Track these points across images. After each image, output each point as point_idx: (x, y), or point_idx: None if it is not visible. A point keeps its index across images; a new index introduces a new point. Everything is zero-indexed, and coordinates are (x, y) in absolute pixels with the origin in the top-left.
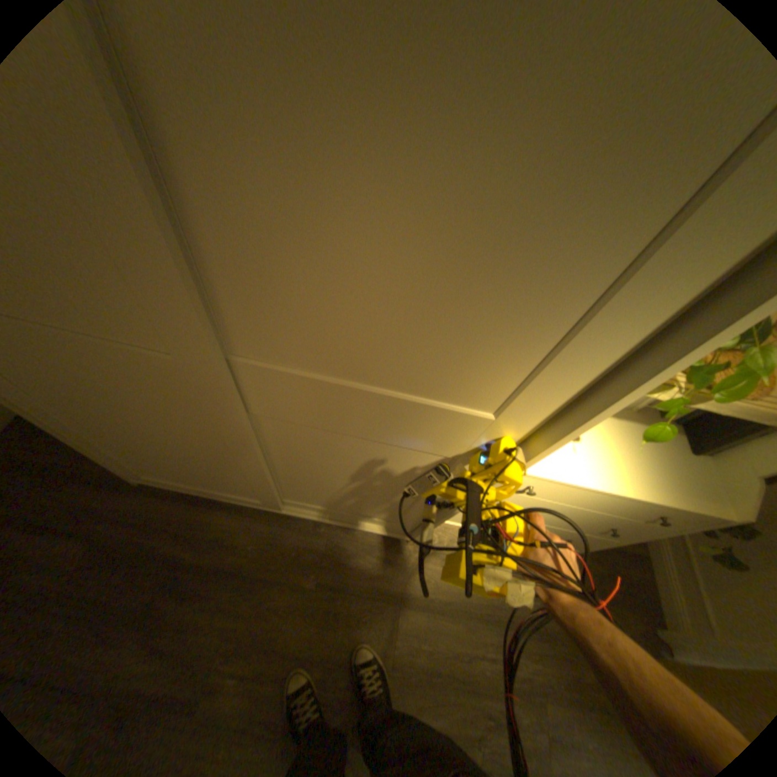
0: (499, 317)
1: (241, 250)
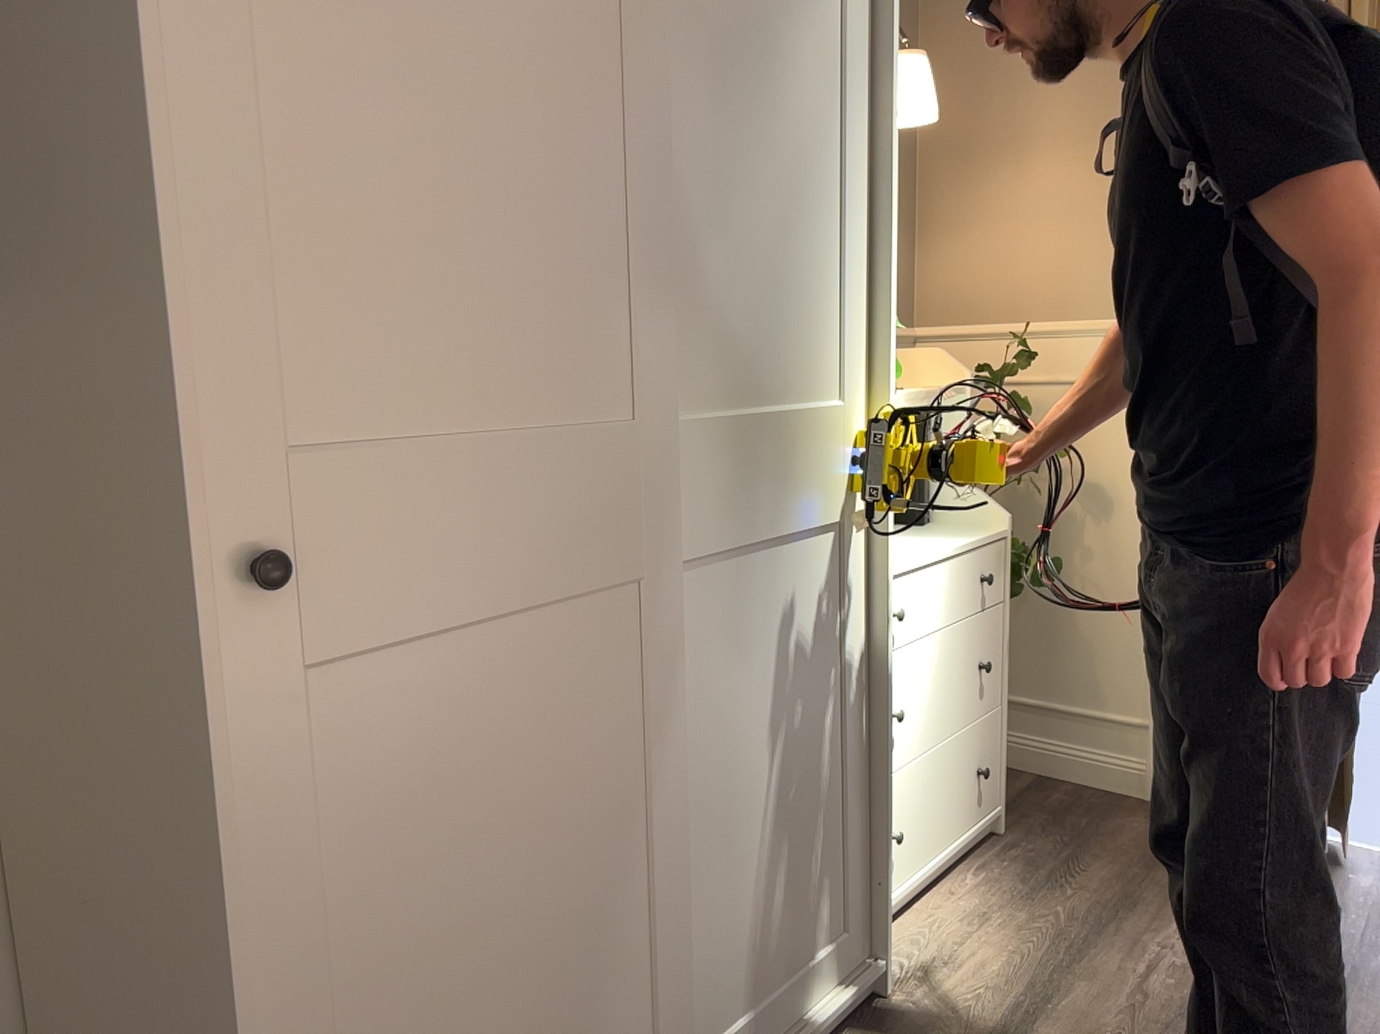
0: (814, 268)
1: (687, 252)
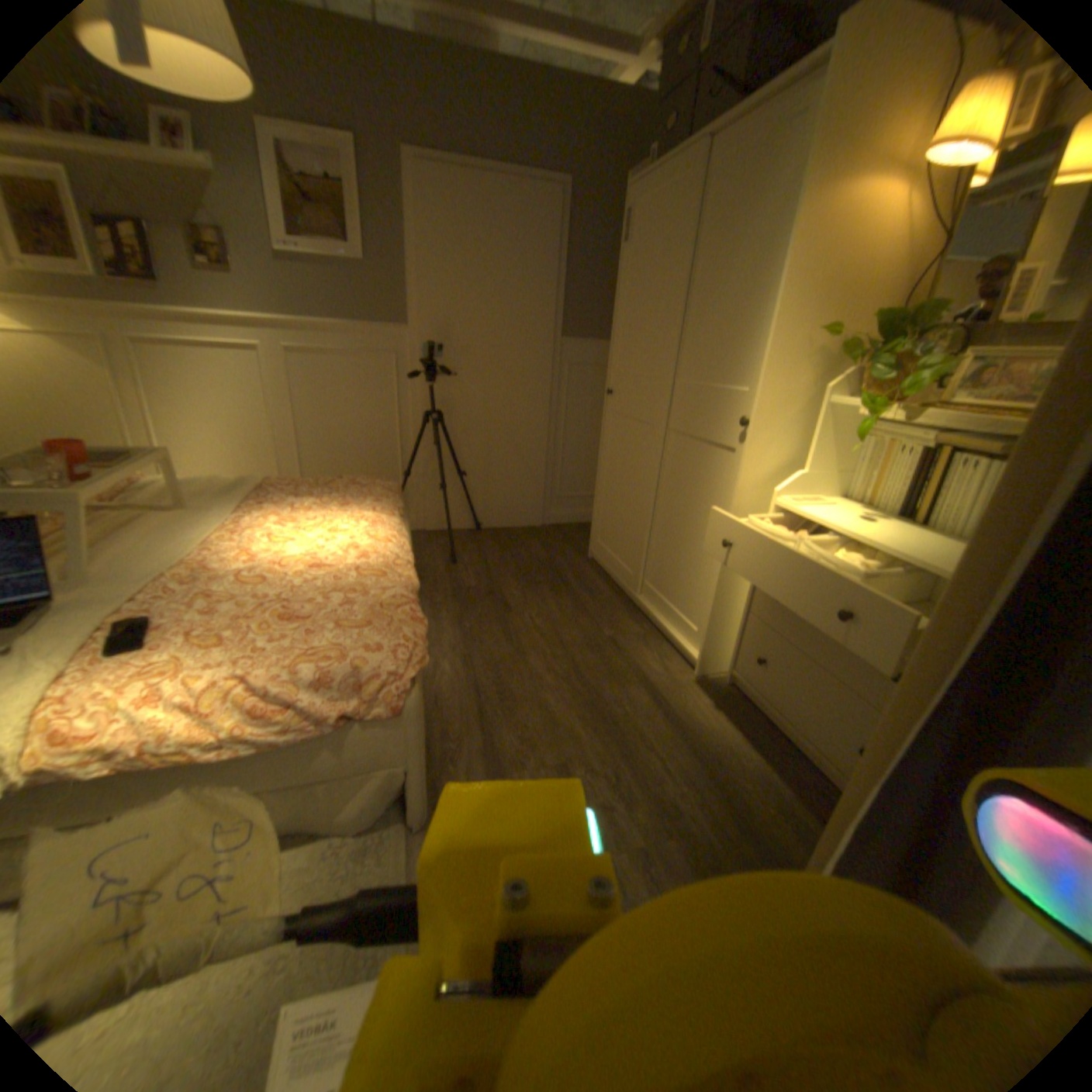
0: (746, 320)
1: (694, 323)
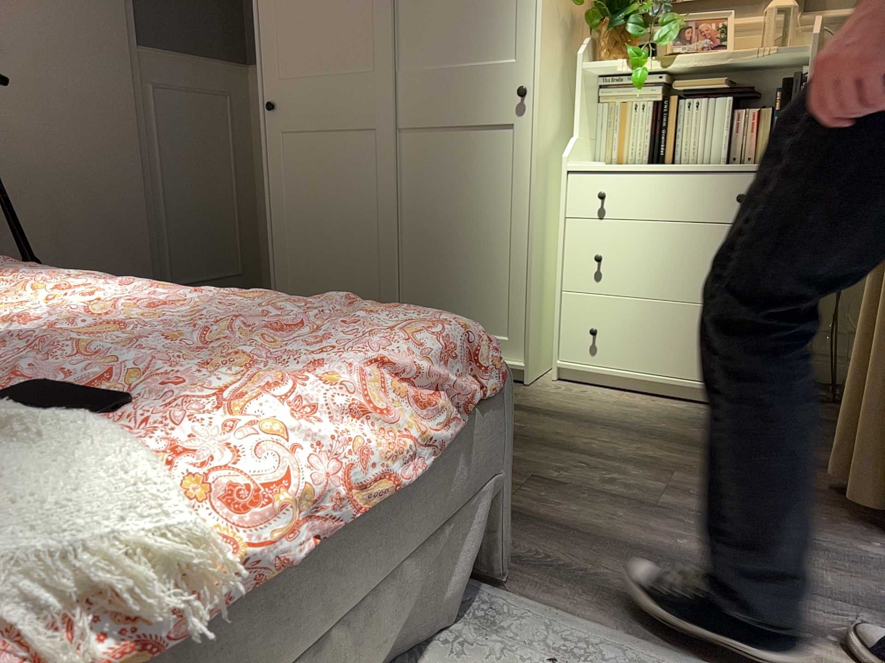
0: None
1: (410, 5)
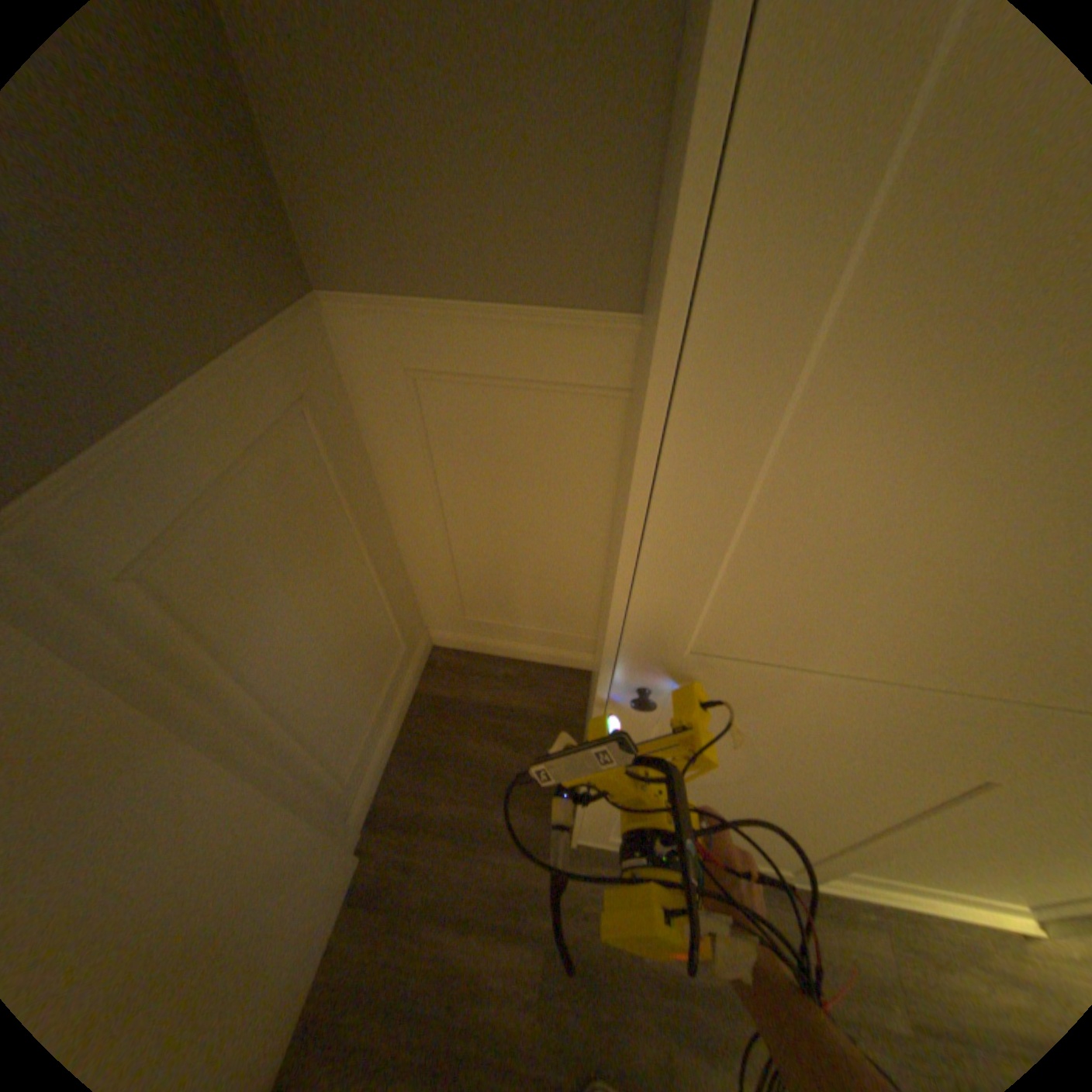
0: None
1: None
